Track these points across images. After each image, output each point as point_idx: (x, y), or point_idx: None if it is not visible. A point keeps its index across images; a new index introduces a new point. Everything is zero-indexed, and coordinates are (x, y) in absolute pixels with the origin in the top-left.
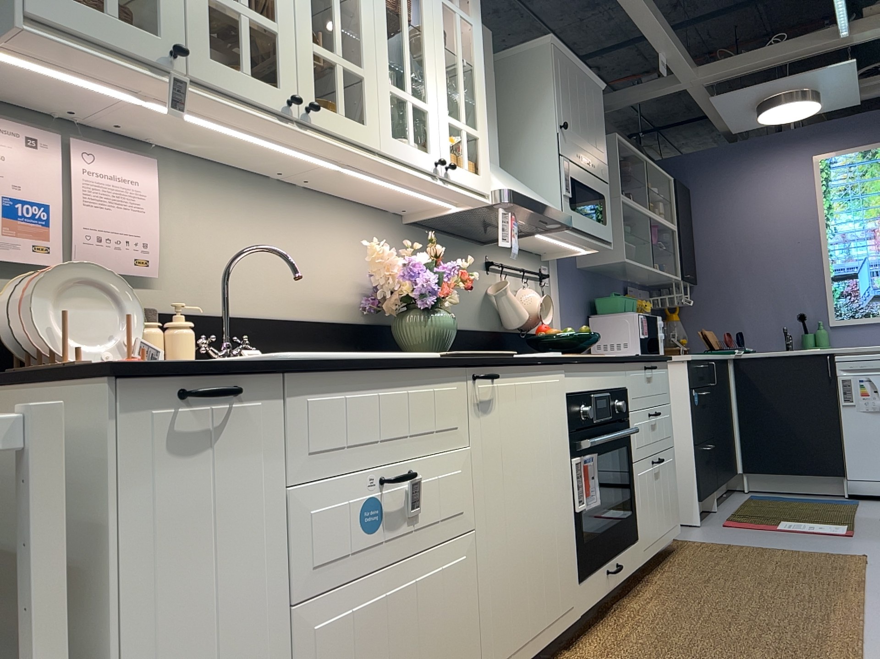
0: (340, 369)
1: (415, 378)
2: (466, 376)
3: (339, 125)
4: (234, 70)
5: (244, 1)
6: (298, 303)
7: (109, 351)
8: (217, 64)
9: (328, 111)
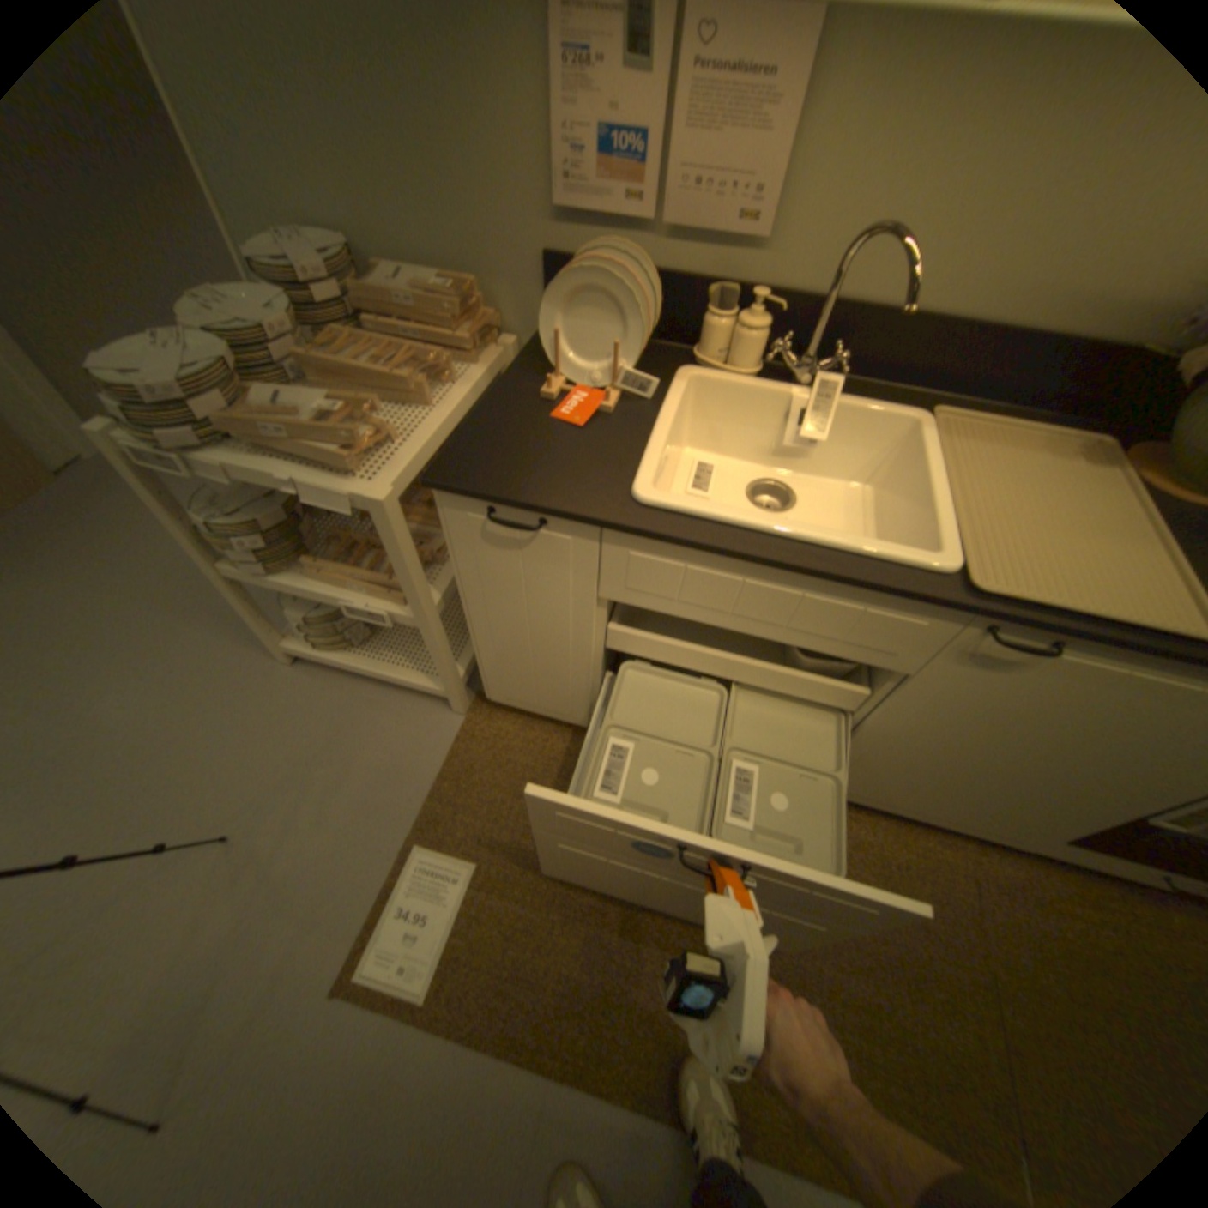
0: (682, 547)
1: (833, 588)
2: (973, 621)
3: None
4: None
5: None
6: (1021, 292)
7: (592, 378)
8: None
9: None
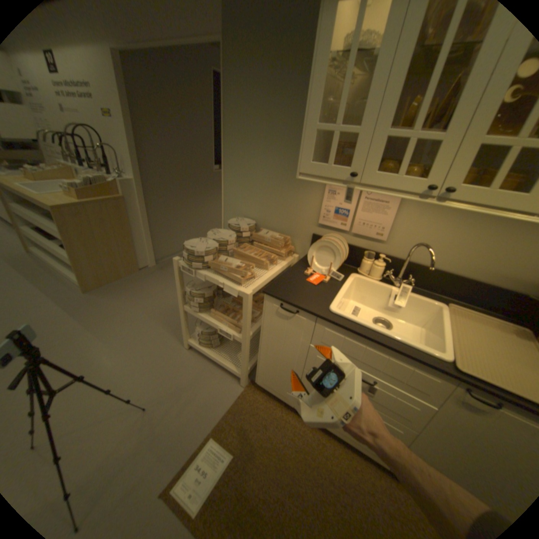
0: (344, 329)
1: (400, 358)
2: (460, 384)
3: (485, 196)
4: (392, 174)
5: (418, 126)
6: (480, 270)
7: (321, 271)
8: (382, 172)
9: (476, 187)
